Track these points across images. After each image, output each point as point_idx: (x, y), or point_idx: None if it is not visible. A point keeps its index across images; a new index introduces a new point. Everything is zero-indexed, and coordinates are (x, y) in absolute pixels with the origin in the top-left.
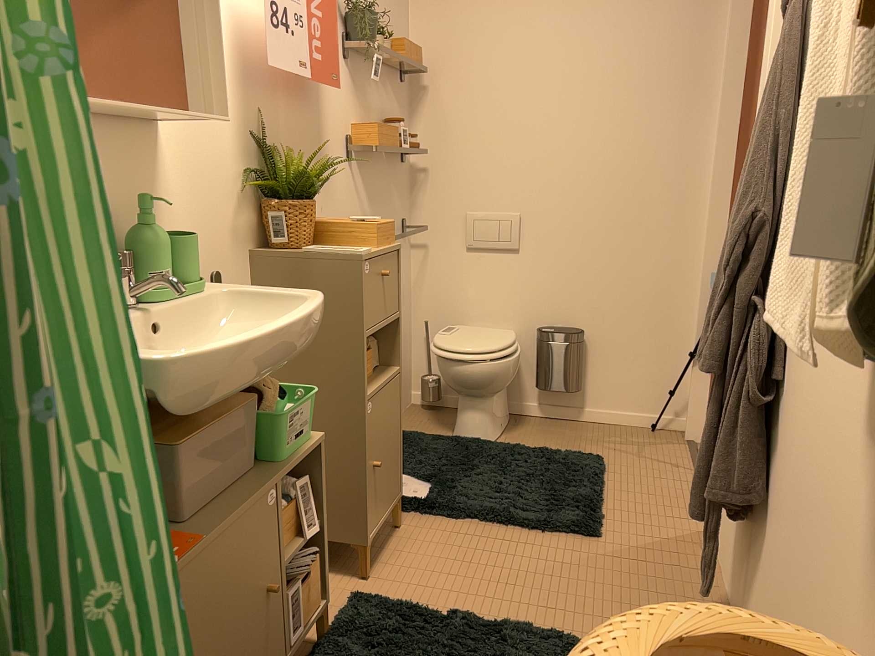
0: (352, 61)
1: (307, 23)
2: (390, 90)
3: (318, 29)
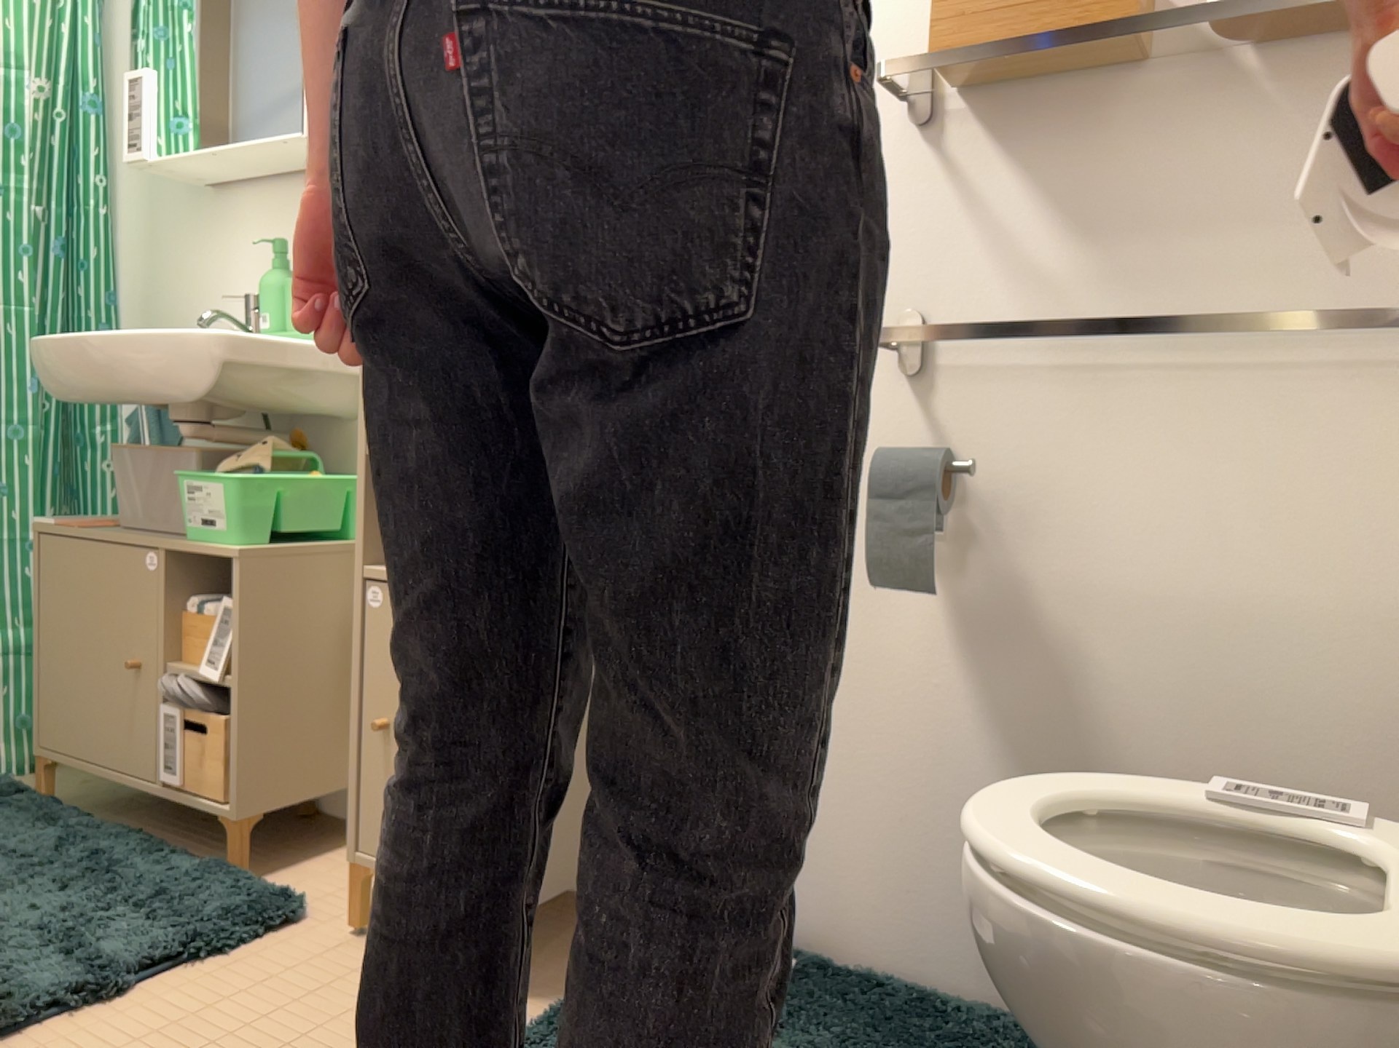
0: None
1: None
2: None
3: None
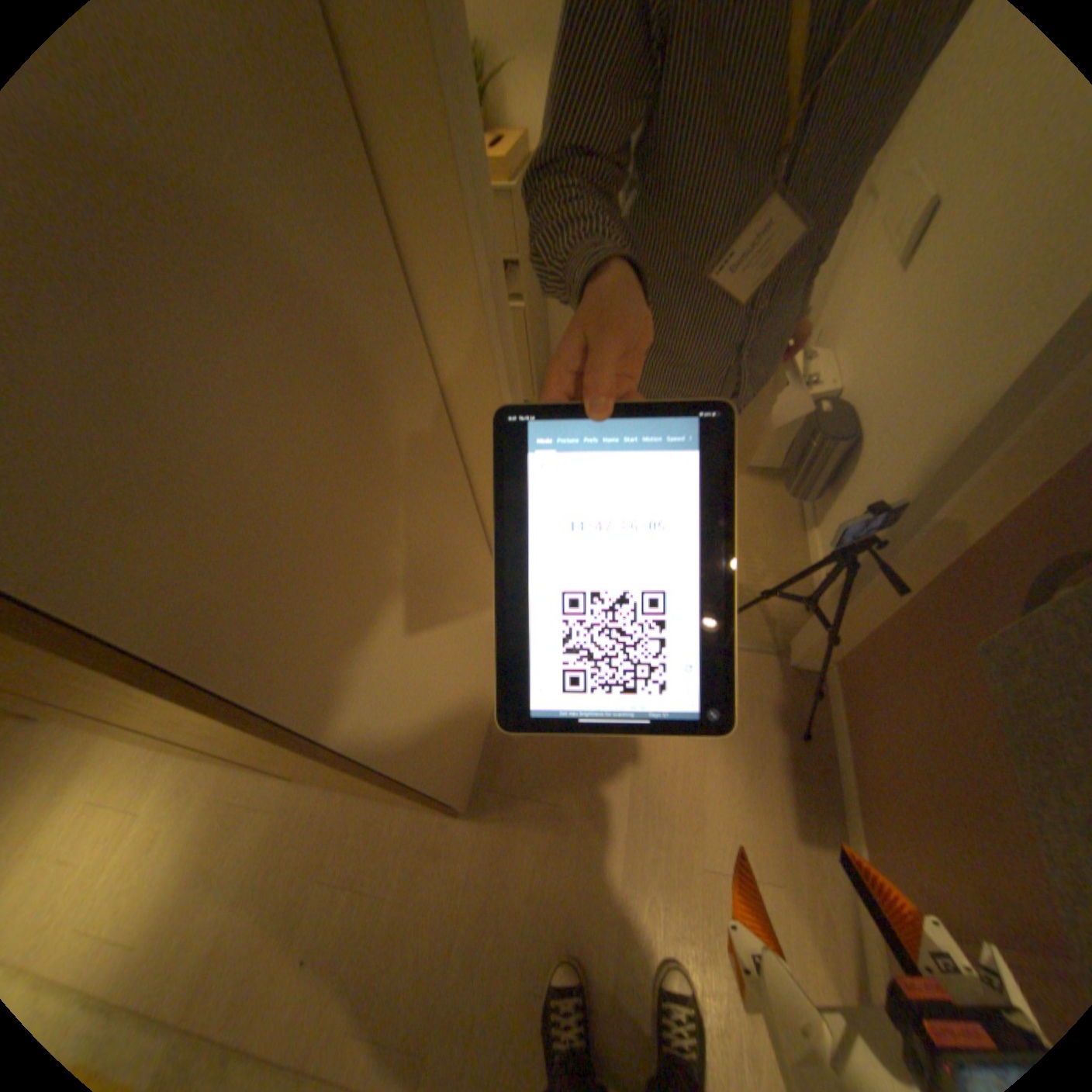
0: None
1: None
2: None
3: None
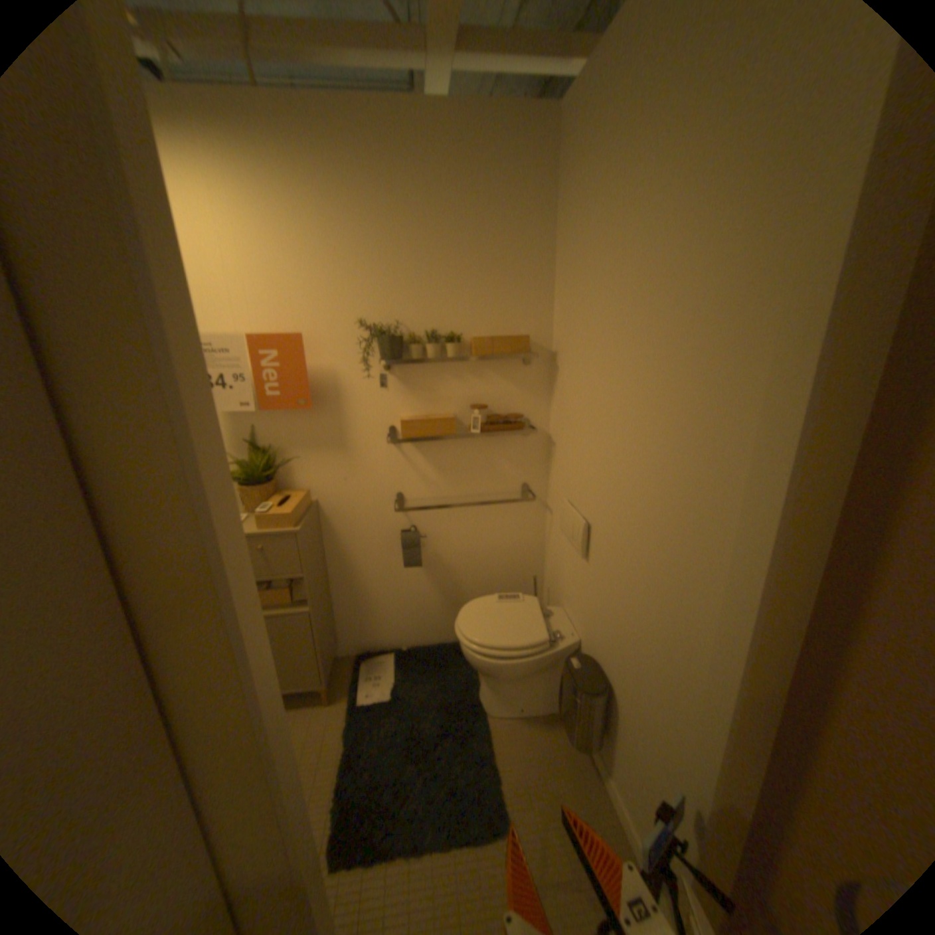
0: (399, 364)
1: (249, 371)
2: (491, 372)
3: (269, 370)
